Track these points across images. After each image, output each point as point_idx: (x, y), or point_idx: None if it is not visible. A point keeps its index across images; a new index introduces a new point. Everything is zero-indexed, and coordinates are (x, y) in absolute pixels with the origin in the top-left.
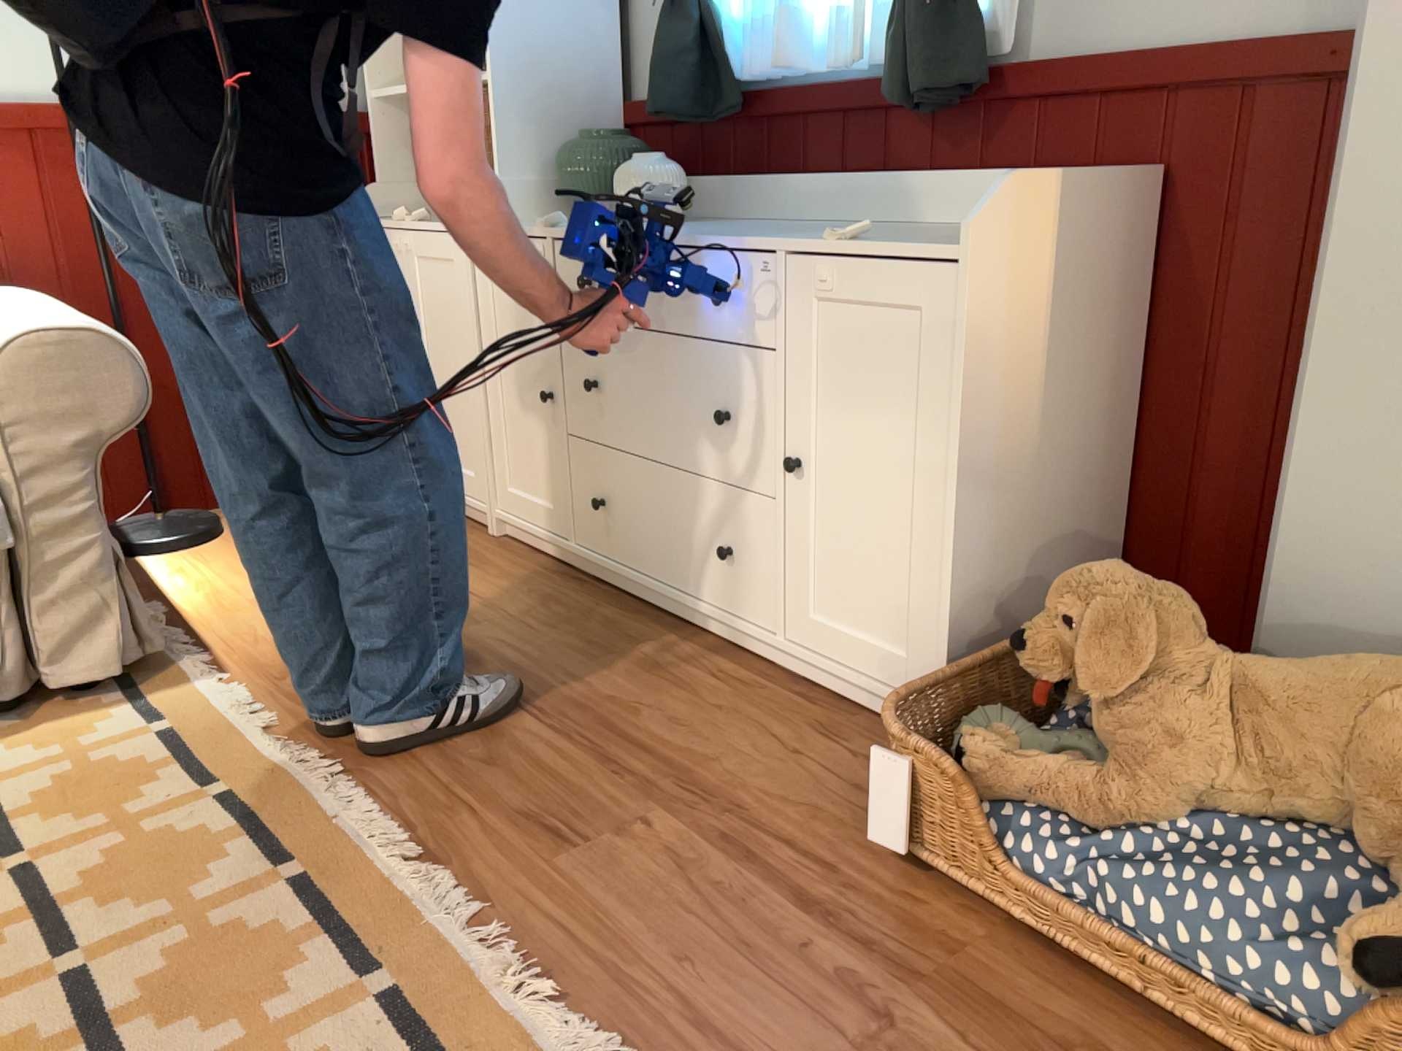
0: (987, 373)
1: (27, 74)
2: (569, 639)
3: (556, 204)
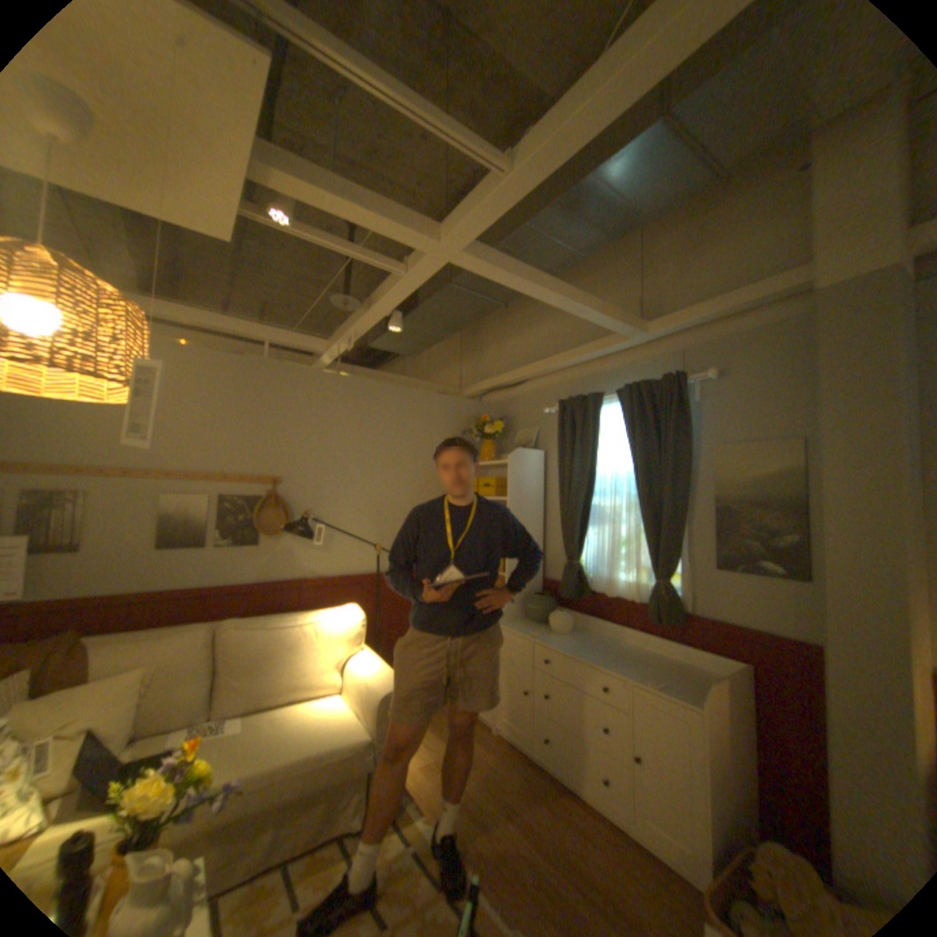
0: (716, 752)
1: (362, 565)
2: (544, 809)
3: (522, 613)
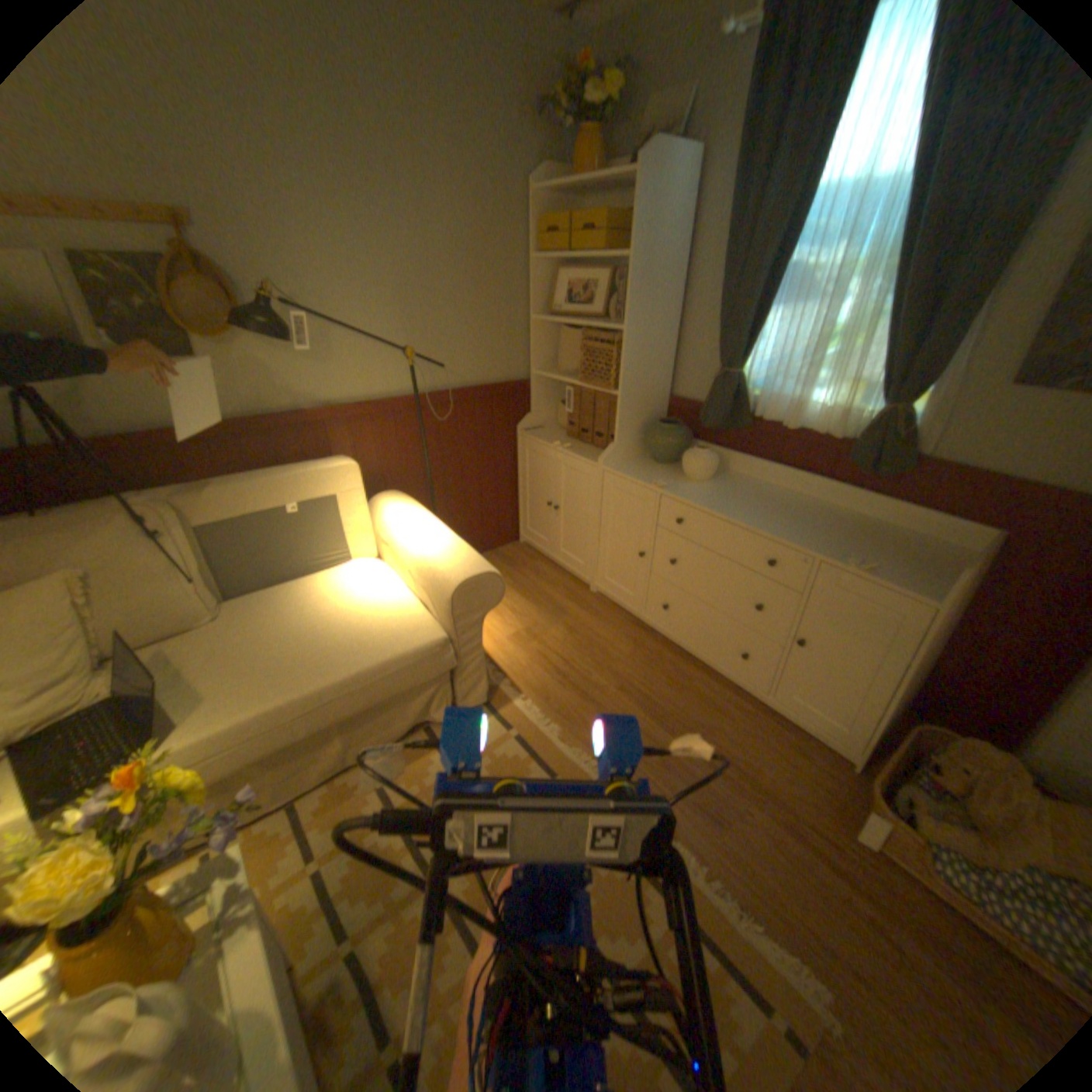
0: (932, 647)
1: (390, 381)
2: (661, 676)
3: (638, 448)
